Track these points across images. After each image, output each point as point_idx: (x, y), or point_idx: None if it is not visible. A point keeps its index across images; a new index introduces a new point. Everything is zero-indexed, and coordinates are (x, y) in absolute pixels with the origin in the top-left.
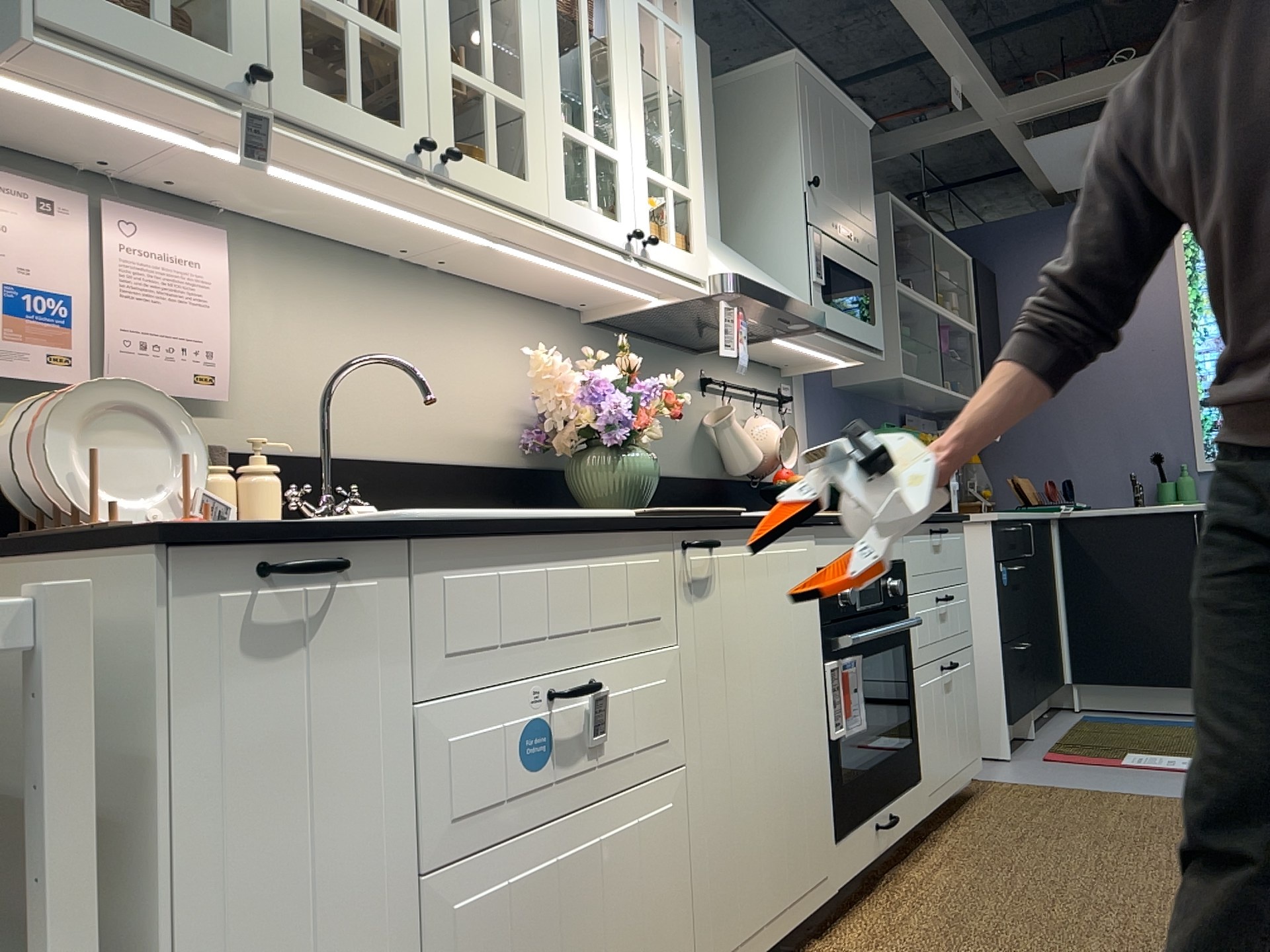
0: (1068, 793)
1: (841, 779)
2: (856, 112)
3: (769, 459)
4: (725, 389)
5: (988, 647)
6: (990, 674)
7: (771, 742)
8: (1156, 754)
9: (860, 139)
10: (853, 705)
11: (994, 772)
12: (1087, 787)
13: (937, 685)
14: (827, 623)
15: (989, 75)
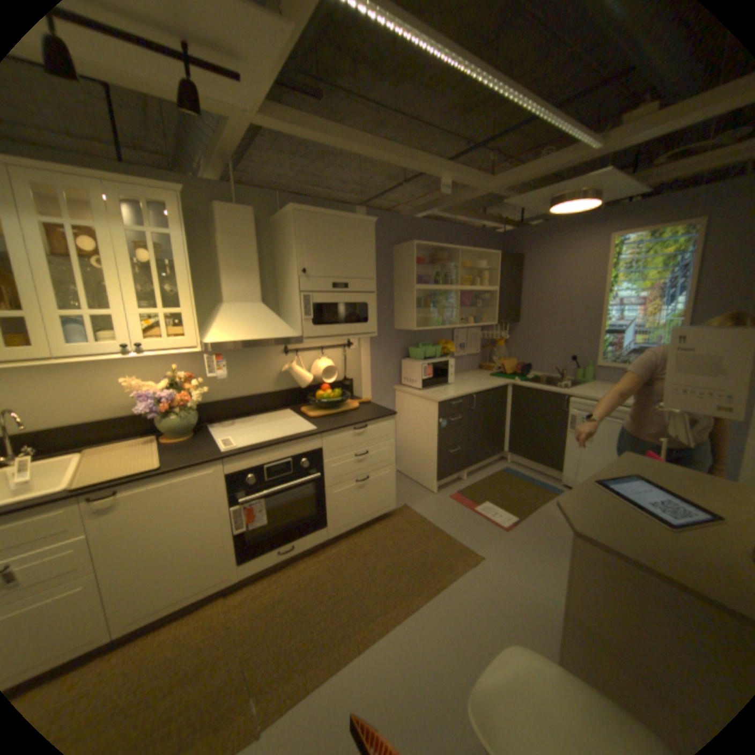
0: (424, 527)
1: (245, 544)
2: (356, 217)
3: (320, 379)
4: (301, 350)
5: (432, 451)
6: (432, 461)
7: (174, 548)
8: (497, 507)
9: (360, 231)
10: (256, 517)
11: (420, 501)
12: (437, 524)
13: (348, 489)
14: (234, 493)
15: (470, 169)
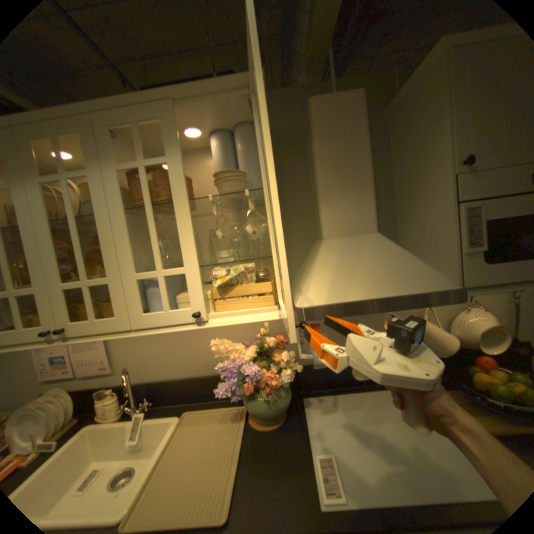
0: None
1: None
2: None
3: (471, 344)
4: None
5: None
6: None
7: None
8: None
9: None
10: None
11: None
12: None
13: None
14: None
15: None
